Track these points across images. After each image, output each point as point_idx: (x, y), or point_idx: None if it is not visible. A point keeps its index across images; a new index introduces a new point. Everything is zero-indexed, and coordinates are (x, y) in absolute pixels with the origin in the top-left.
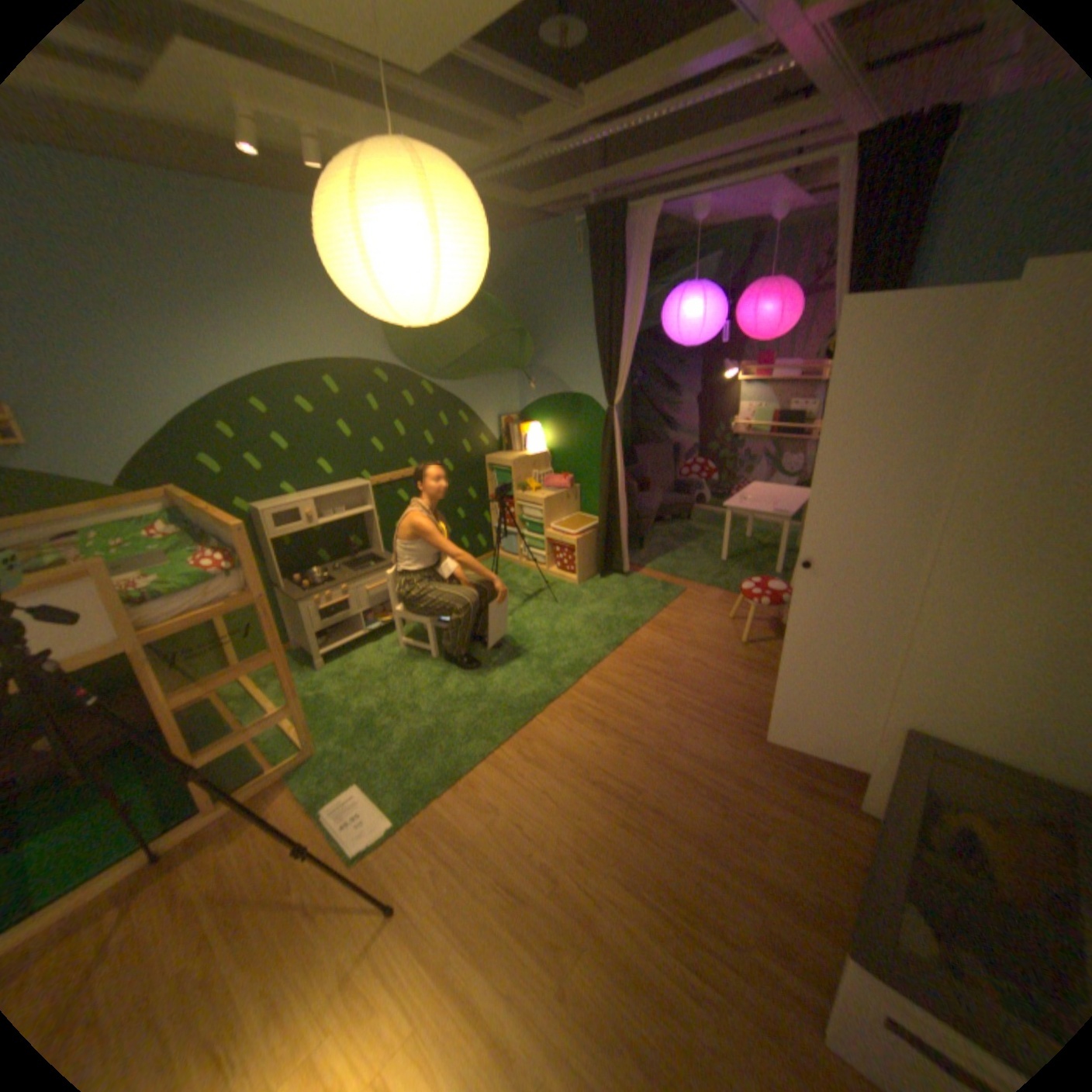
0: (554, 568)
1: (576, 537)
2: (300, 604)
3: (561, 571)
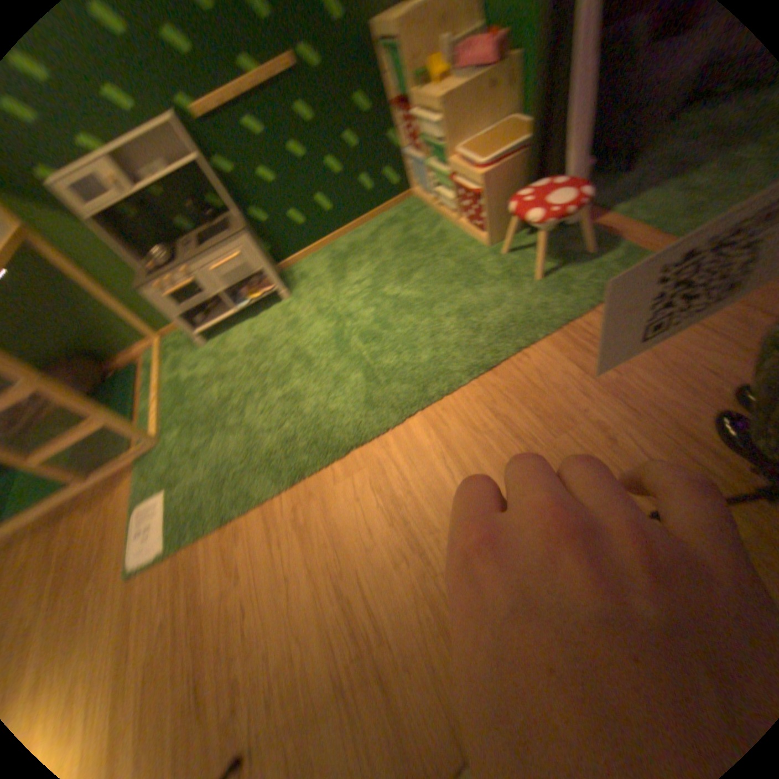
0: (465, 216)
1: (486, 166)
2: (138, 293)
3: (471, 222)
